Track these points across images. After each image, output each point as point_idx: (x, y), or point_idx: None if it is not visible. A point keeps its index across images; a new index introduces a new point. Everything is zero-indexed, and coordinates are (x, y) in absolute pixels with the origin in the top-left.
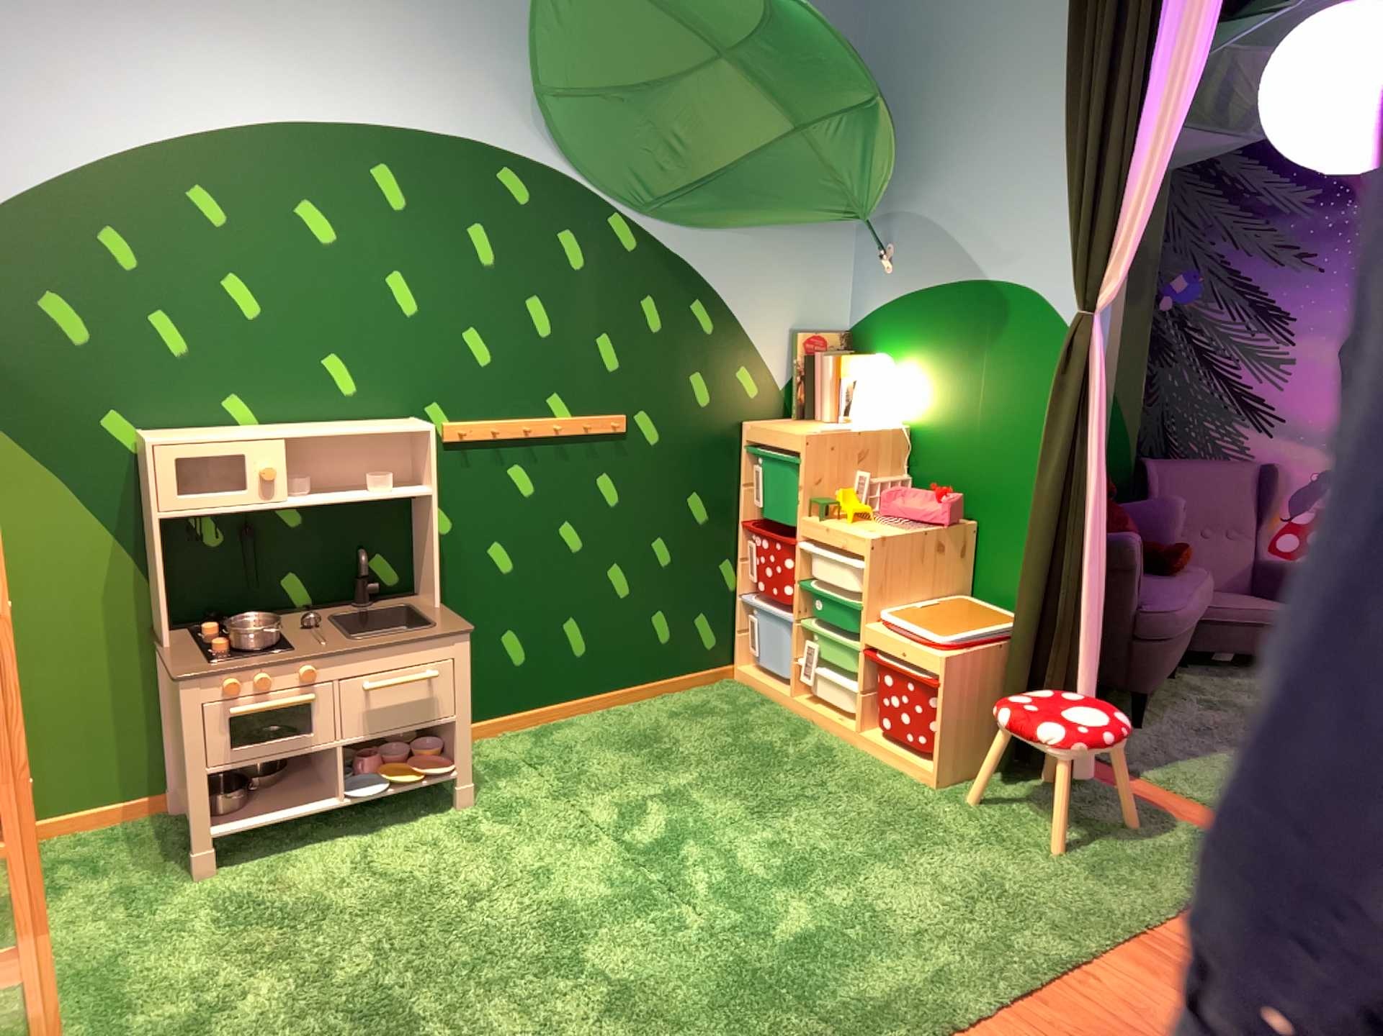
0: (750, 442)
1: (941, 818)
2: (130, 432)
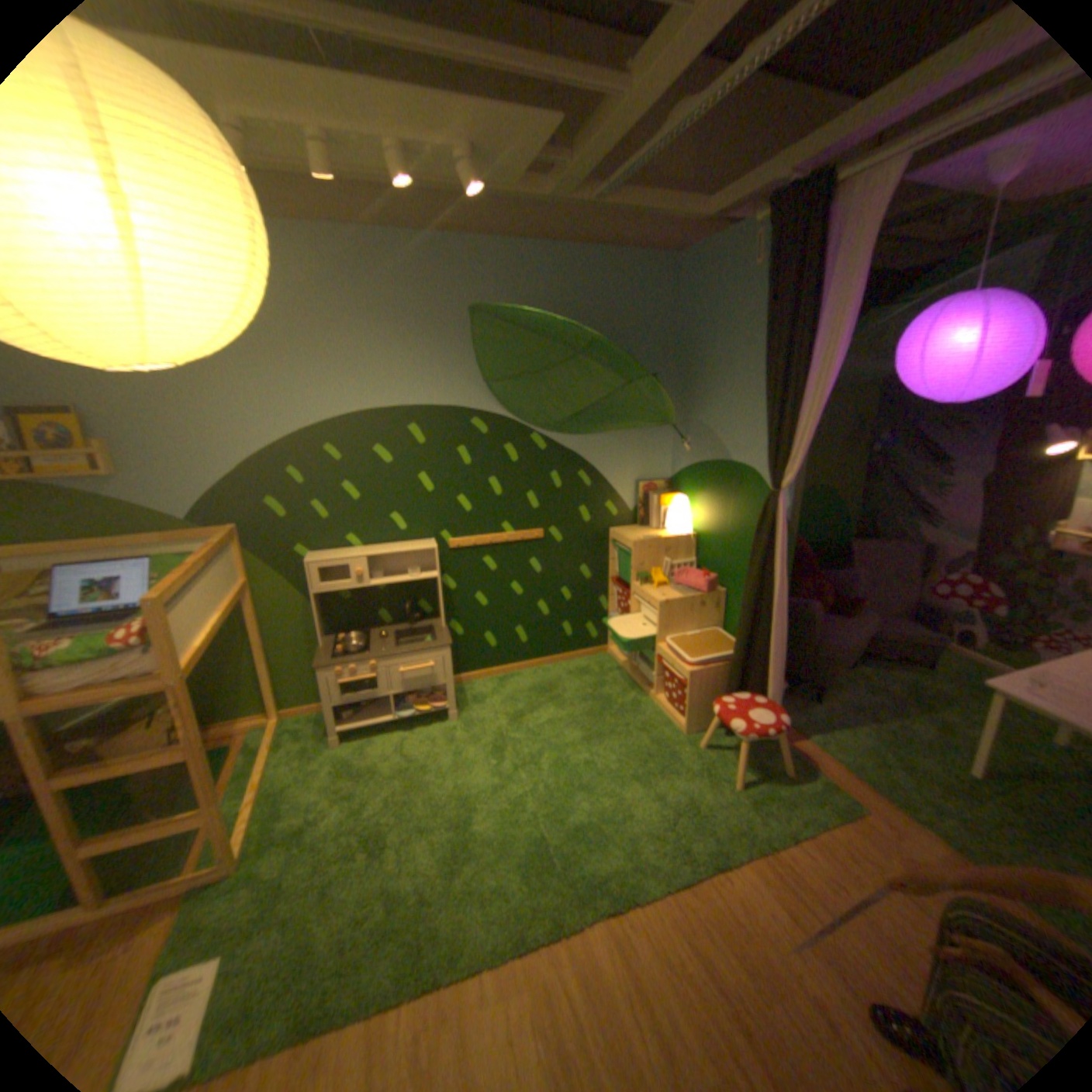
0: (612, 540)
1: (681, 757)
2: (306, 553)
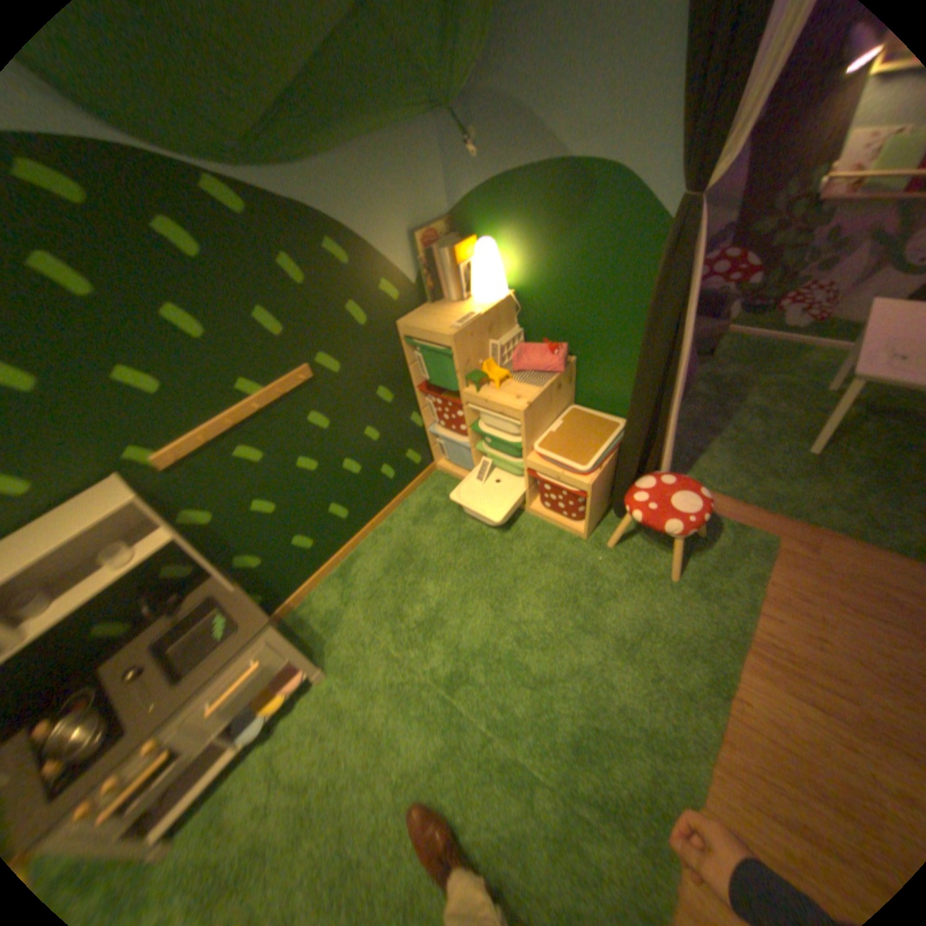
0: (406, 335)
1: (599, 569)
2: None
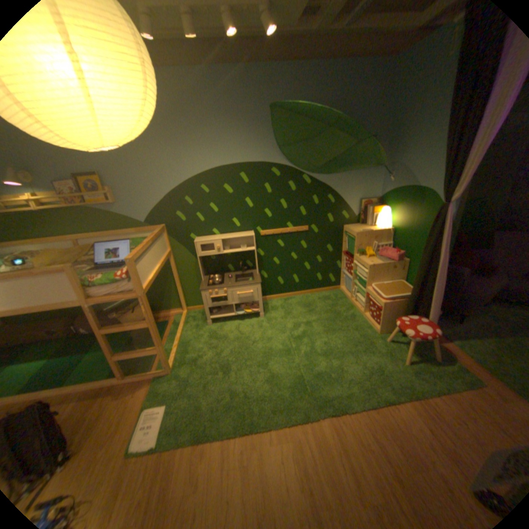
0: (344, 231)
1: (376, 345)
2: (194, 238)
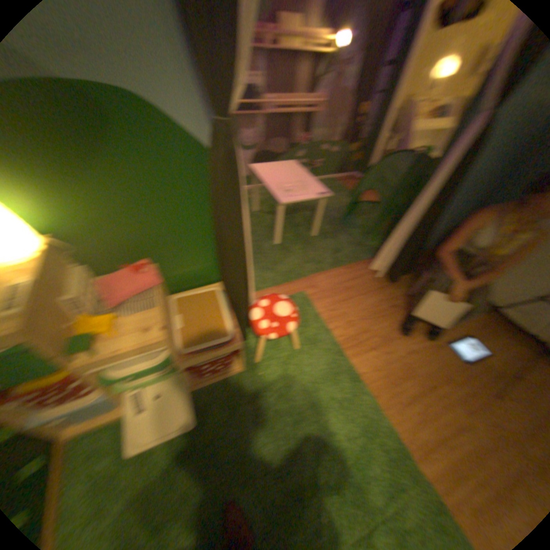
0: None
1: (267, 379)
2: None
